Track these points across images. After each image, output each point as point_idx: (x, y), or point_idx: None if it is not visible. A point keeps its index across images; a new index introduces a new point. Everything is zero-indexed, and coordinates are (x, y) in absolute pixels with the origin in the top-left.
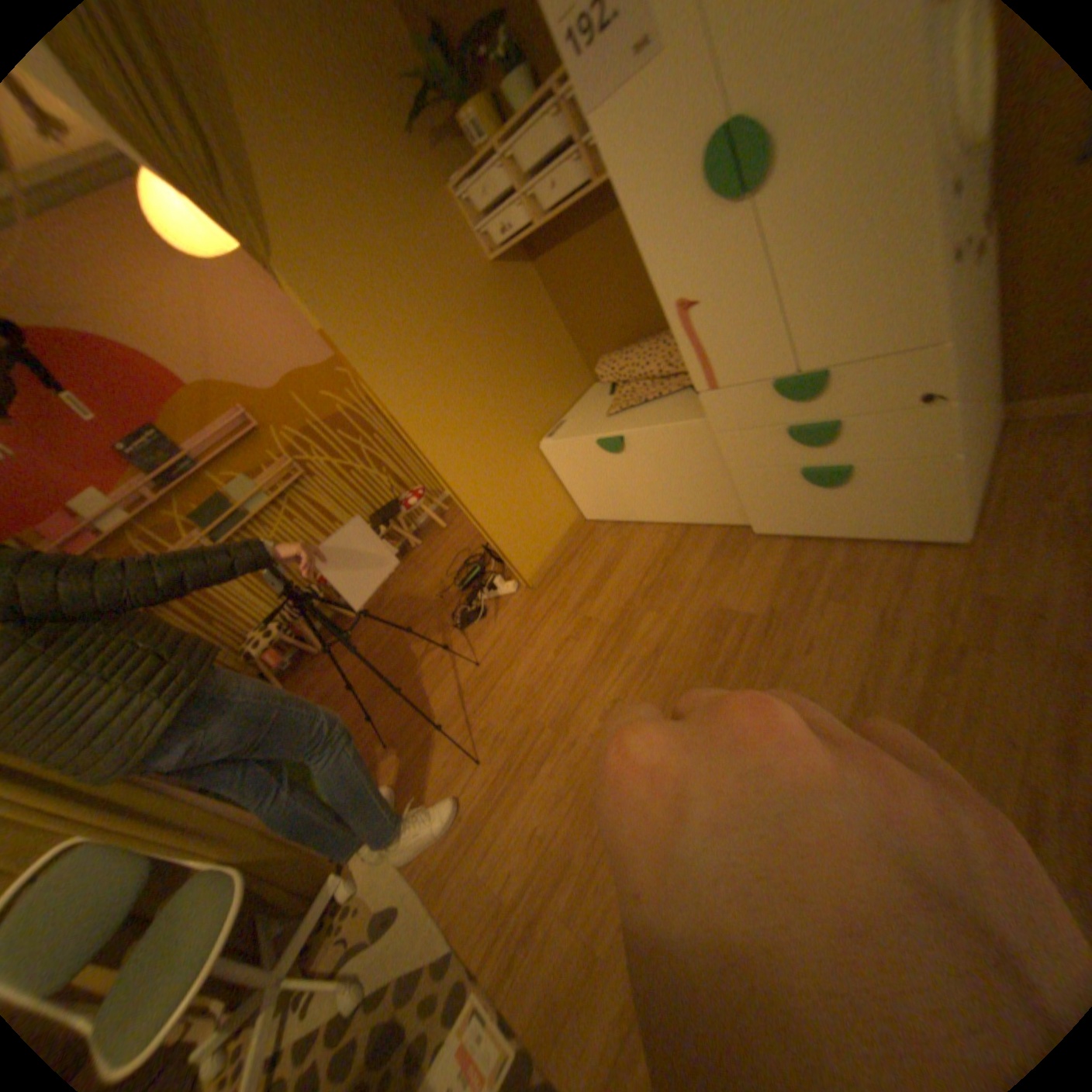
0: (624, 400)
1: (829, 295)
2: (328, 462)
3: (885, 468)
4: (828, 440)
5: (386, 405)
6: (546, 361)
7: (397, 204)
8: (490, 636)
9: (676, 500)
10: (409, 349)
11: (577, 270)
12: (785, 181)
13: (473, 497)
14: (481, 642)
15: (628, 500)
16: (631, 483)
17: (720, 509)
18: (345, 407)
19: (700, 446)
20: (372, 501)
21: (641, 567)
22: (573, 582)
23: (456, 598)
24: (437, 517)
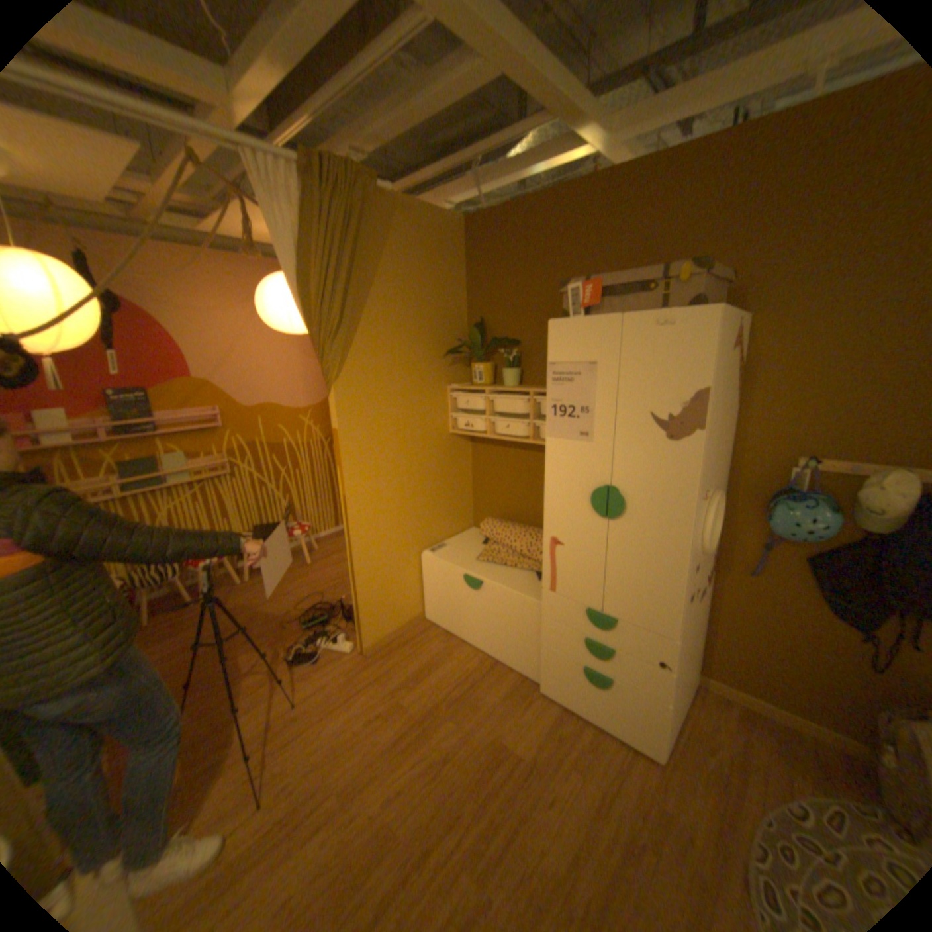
0: (491, 558)
1: (629, 586)
2: (251, 475)
3: (630, 694)
4: (605, 660)
5: (345, 491)
6: (451, 503)
7: (416, 386)
8: (313, 688)
9: (497, 642)
10: (378, 463)
11: (496, 465)
12: (625, 526)
13: (362, 573)
14: (304, 689)
15: (463, 624)
16: (472, 614)
17: (523, 664)
18: (289, 445)
19: (528, 618)
20: (264, 517)
21: (454, 682)
22: (398, 669)
23: (296, 637)
24: (308, 555)
